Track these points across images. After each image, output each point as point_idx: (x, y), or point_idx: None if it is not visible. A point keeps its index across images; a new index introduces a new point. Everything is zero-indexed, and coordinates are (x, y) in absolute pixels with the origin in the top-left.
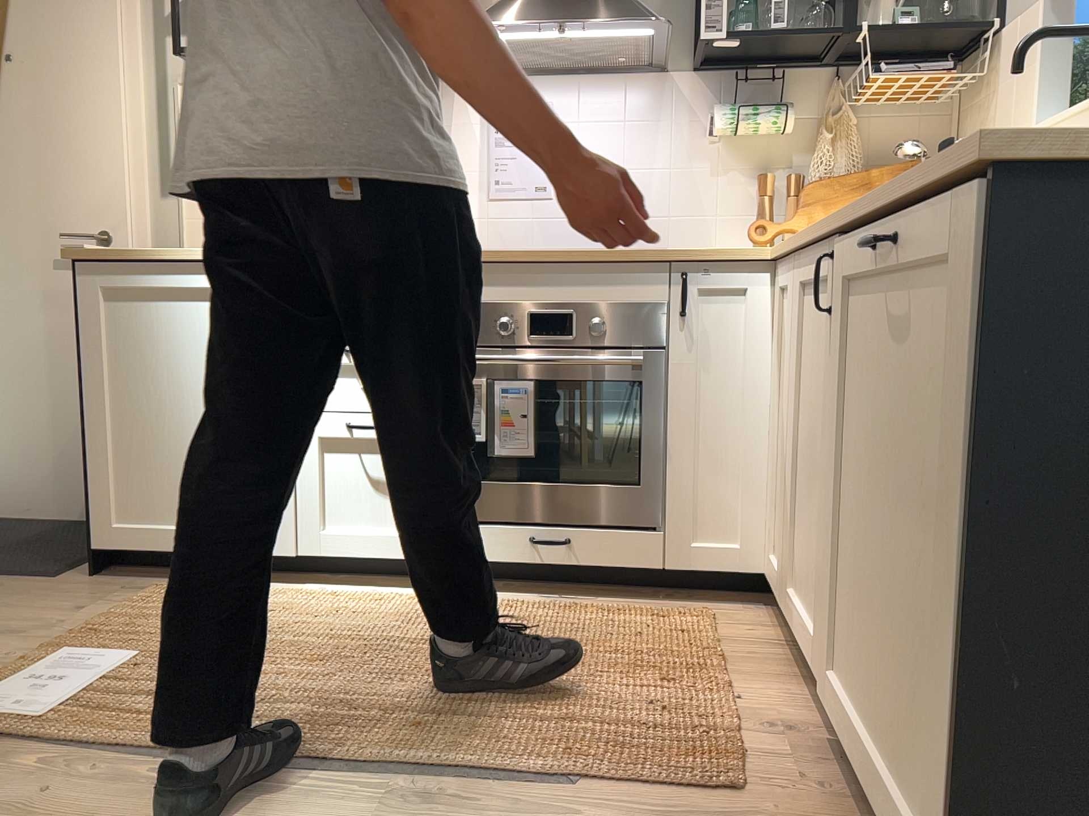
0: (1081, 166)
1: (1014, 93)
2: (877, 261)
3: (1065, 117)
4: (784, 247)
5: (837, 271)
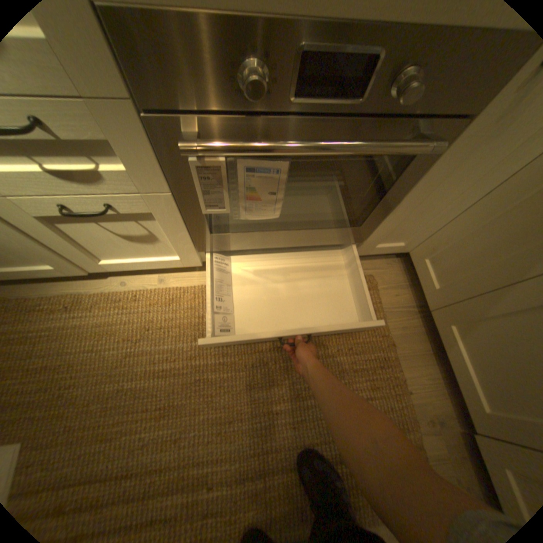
0: None
1: None
2: None
3: None
4: None
5: None
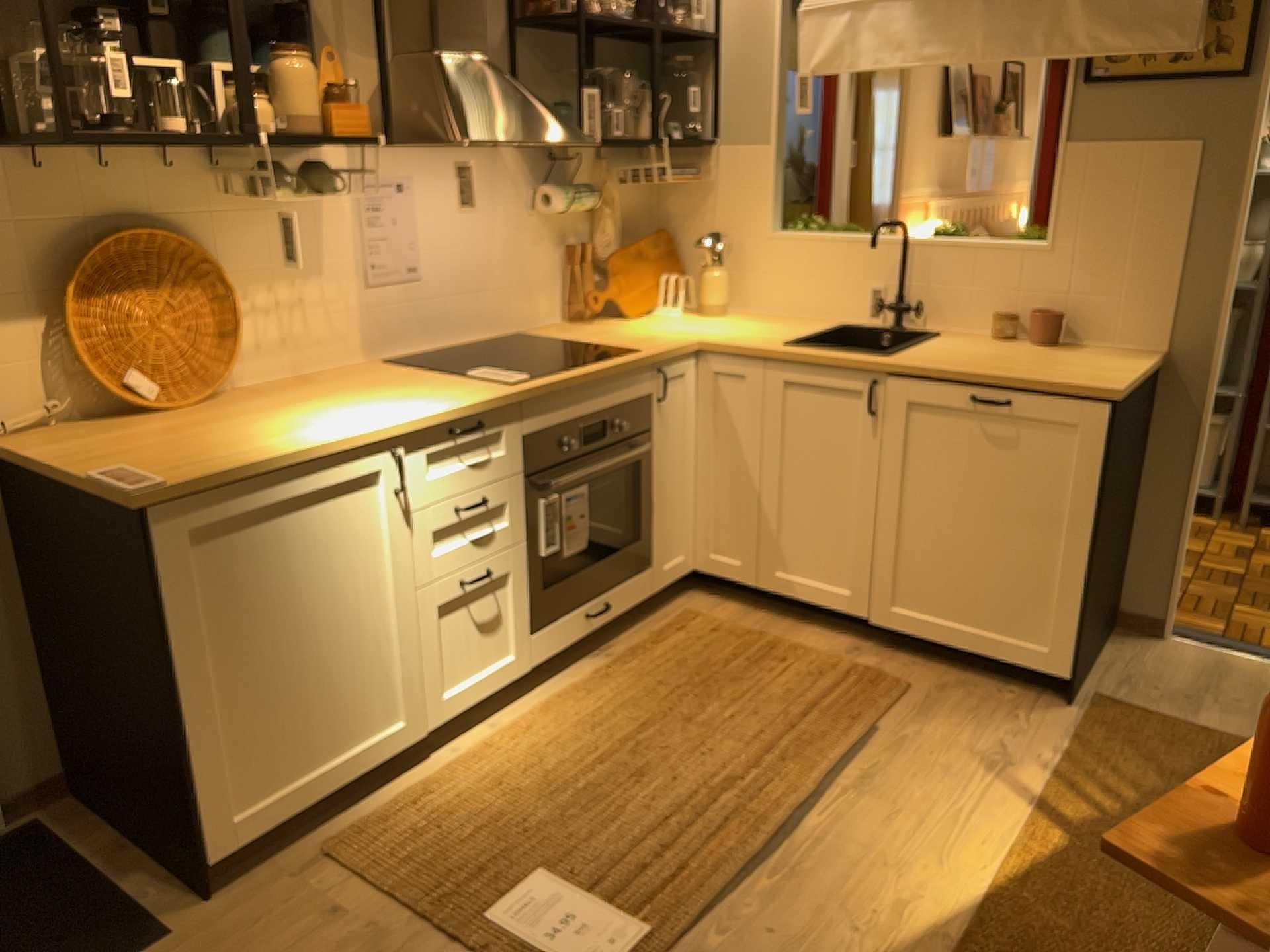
0: (1127, 395)
1: (743, 199)
2: (953, 399)
3: (807, 235)
4: (734, 344)
5: (864, 386)
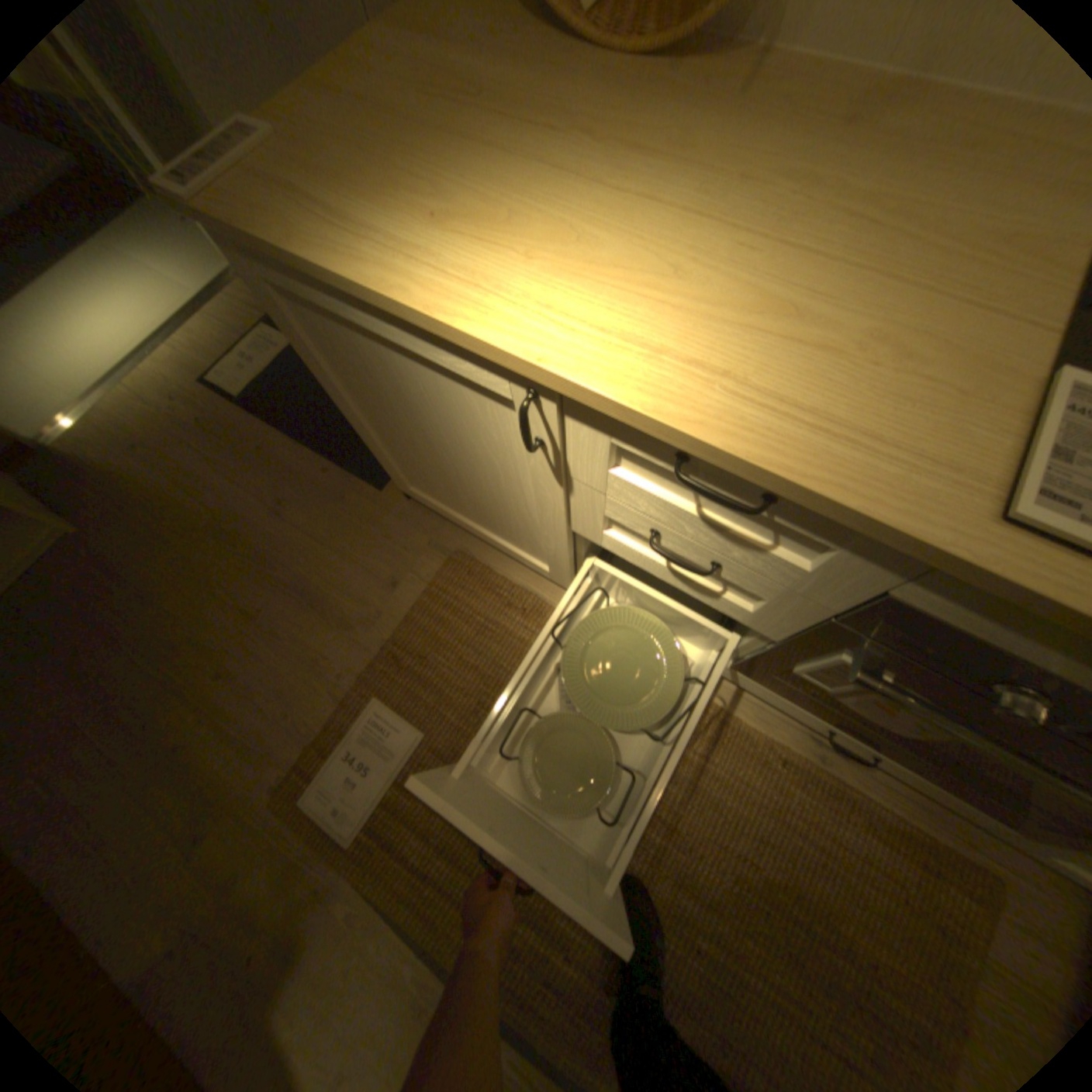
0: None
1: None
2: None
3: None
4: None
5: None
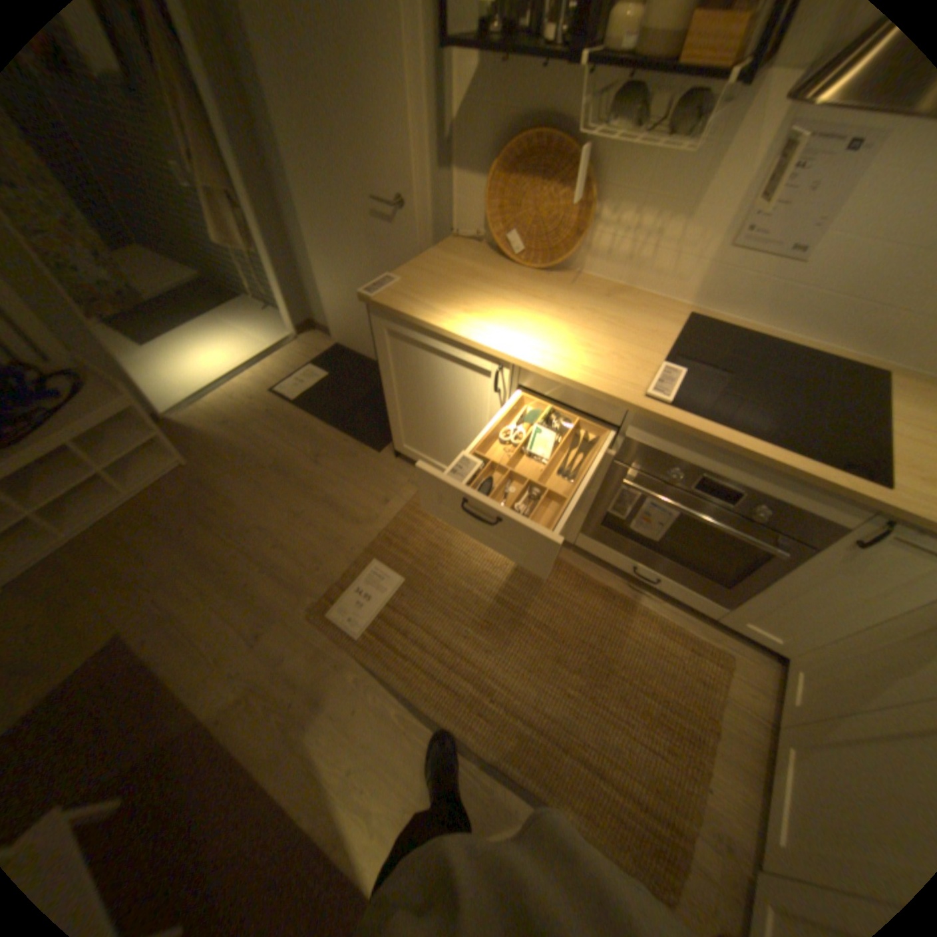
0: None
1: None
2: None
3: None
4: None
5: None
